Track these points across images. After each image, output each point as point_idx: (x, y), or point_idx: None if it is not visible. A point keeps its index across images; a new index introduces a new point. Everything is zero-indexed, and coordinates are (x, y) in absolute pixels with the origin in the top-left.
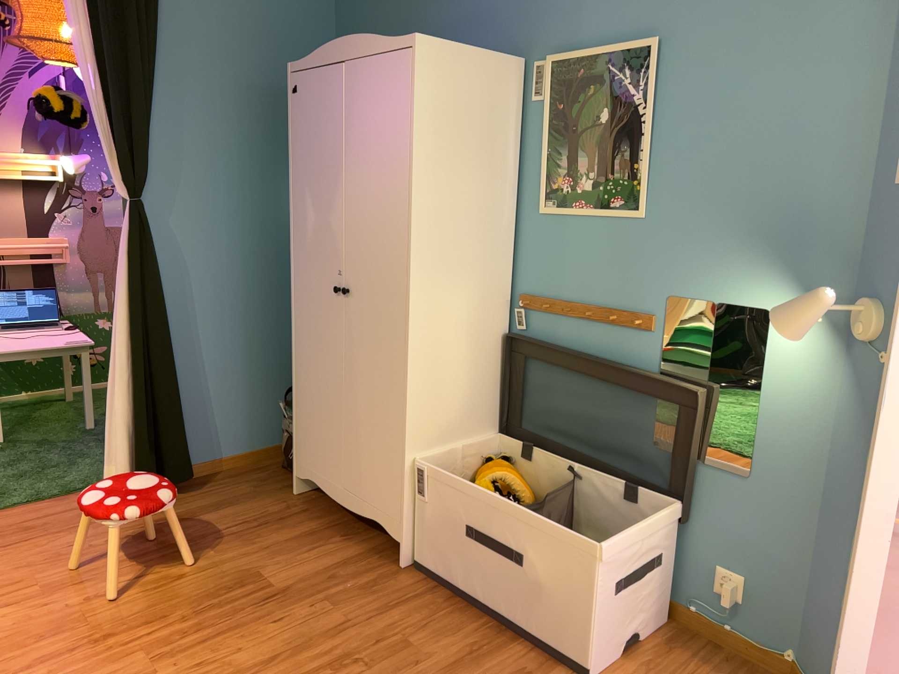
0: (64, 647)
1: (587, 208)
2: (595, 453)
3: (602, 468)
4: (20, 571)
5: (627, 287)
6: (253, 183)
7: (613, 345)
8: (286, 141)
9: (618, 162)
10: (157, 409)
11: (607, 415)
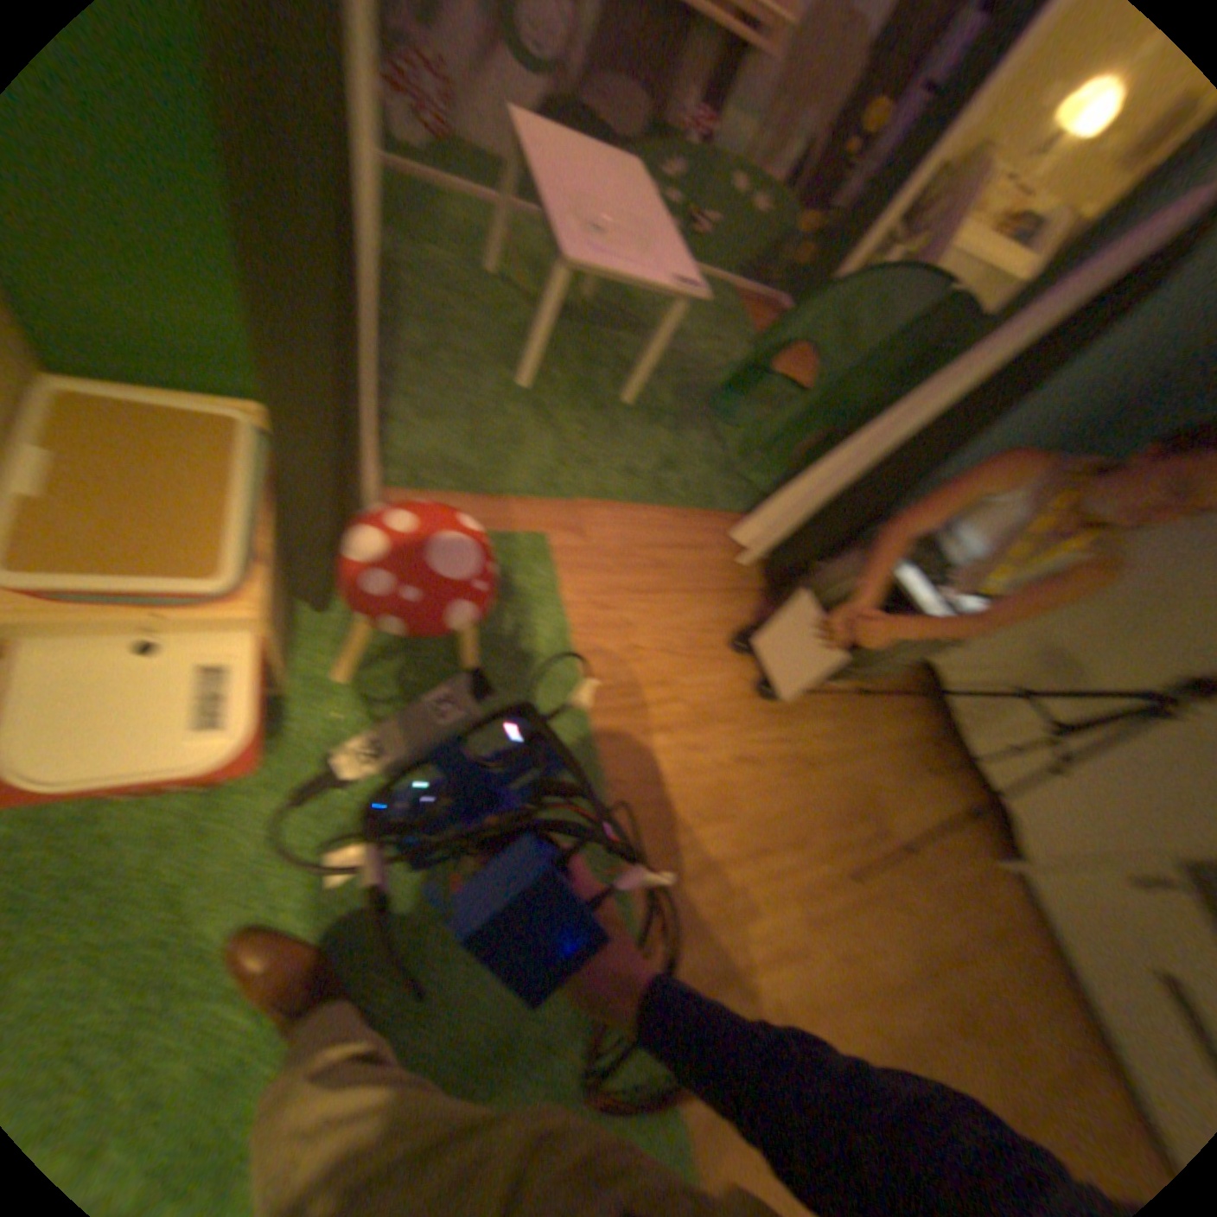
0: (728, 852)
1: None
2: None
3: None
4: (667, 663)
5: None
6: None
7: None
8: None
9: None
10: (865, 522)
11: None
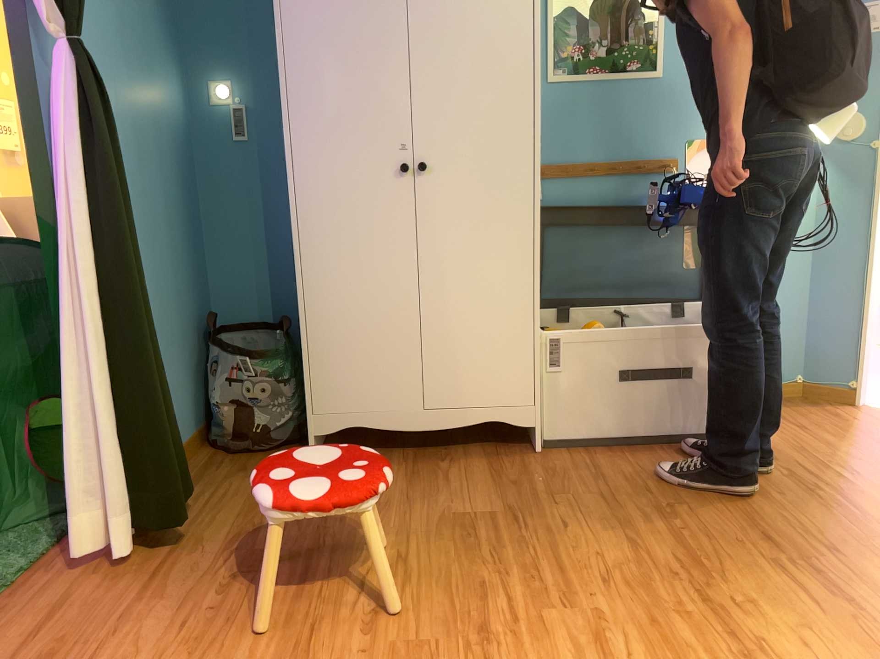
0: None
1: (603, 73)
2: (627, 293)
3: (648, 299)
4: None
5: (648, 140)
6: (133, 55)
7: (638, 193)
8: (150, 2)
9: (632, 30)
10: (152, 392)
11: (636, 256)
